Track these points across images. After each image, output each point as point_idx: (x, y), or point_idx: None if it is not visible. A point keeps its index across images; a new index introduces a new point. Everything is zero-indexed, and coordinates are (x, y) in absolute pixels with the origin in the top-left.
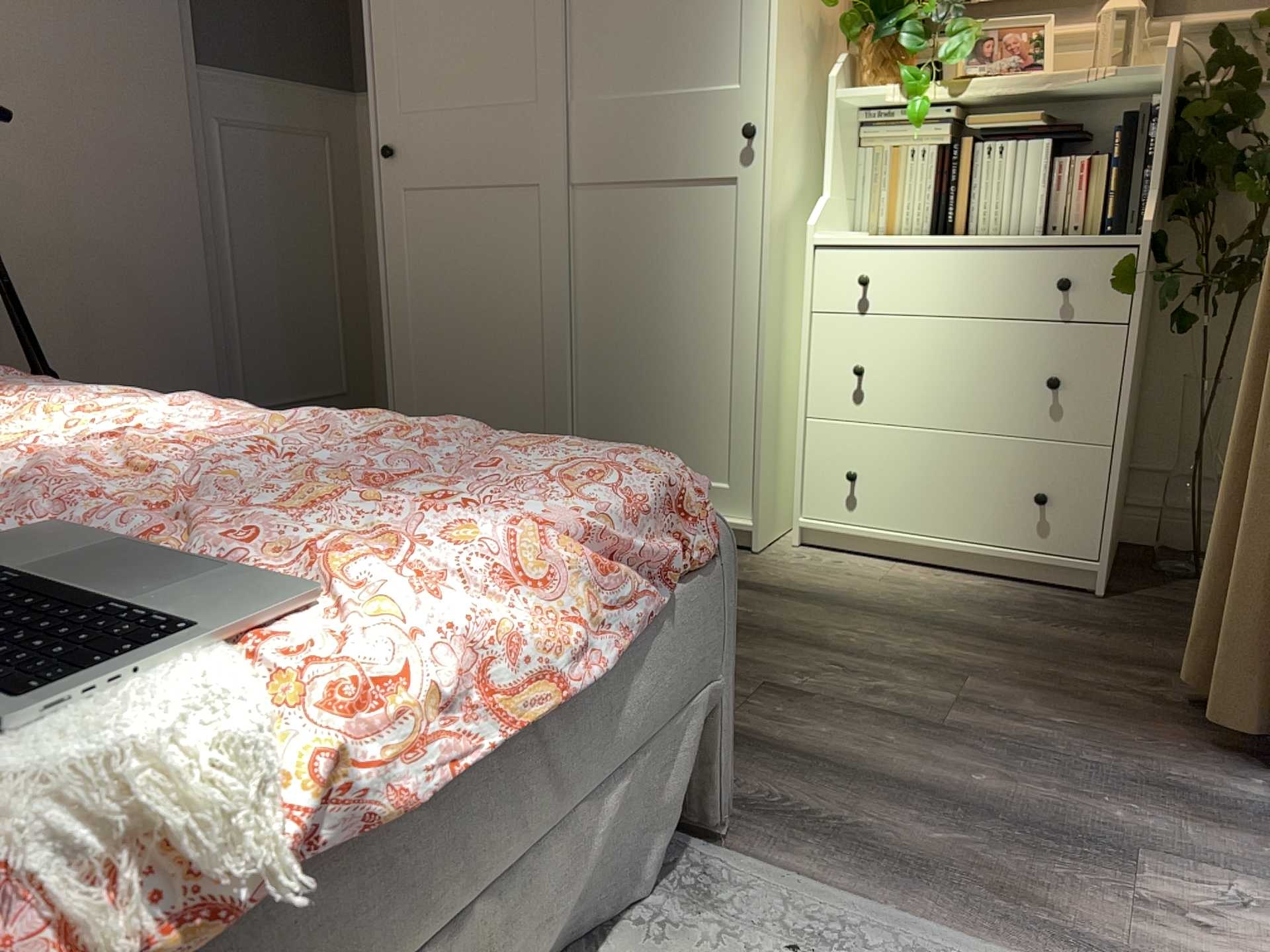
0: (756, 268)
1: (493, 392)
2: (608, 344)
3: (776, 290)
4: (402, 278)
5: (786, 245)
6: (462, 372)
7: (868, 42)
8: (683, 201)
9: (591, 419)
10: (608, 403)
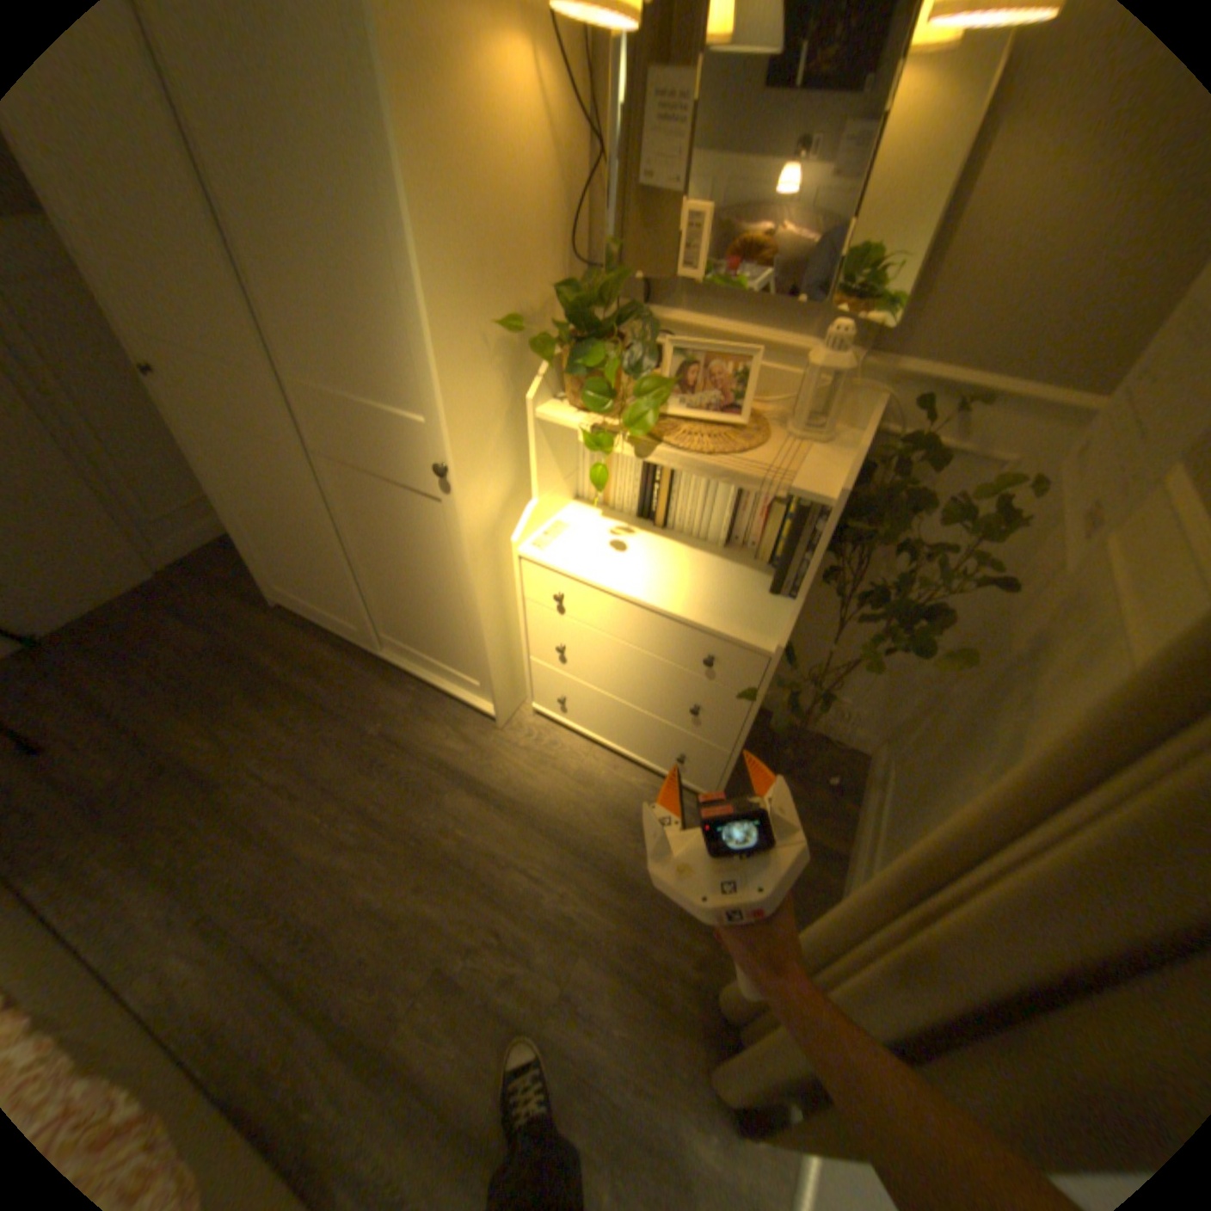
0: (472, 572)
1: (310, 576)
2: (379, 575)
3: (492, 585)
4: (212, 476)
5: (500, 546)
6: (284, 555)
7: (567, 362)
8: (404, 499)
9: (383, 614)
10: (391, 609)
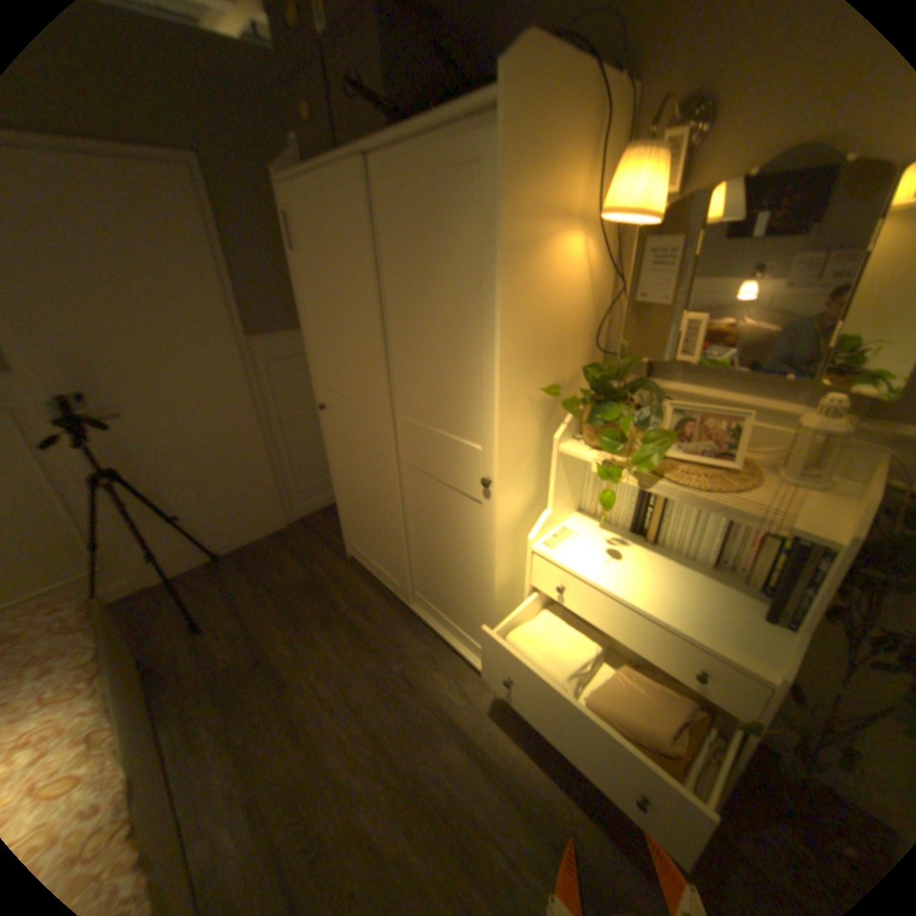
0: (493, 557)
1: (376, 540)
2: (423, 547)
3: (507, 570)
4: (336, 468)
5: (517, 540)
6: (364, 524)
7: (587, 415)
8: (454, 498)
9: (419, 576)
10: (425, 574)
